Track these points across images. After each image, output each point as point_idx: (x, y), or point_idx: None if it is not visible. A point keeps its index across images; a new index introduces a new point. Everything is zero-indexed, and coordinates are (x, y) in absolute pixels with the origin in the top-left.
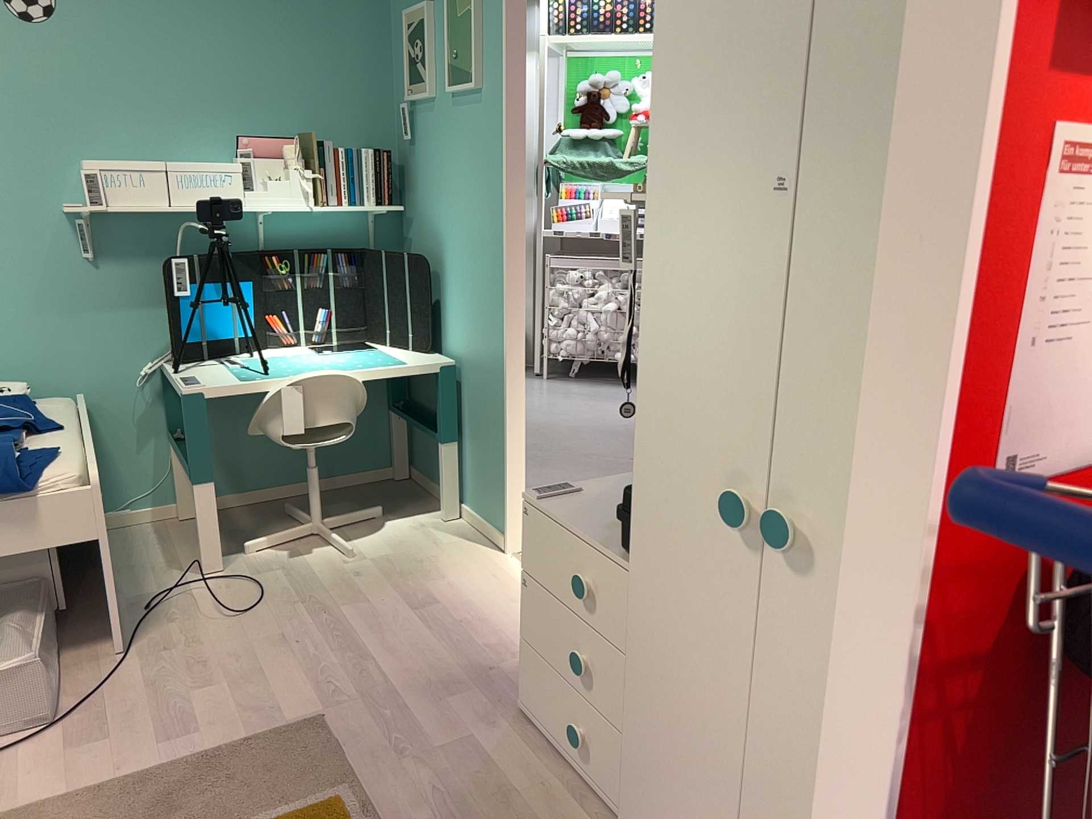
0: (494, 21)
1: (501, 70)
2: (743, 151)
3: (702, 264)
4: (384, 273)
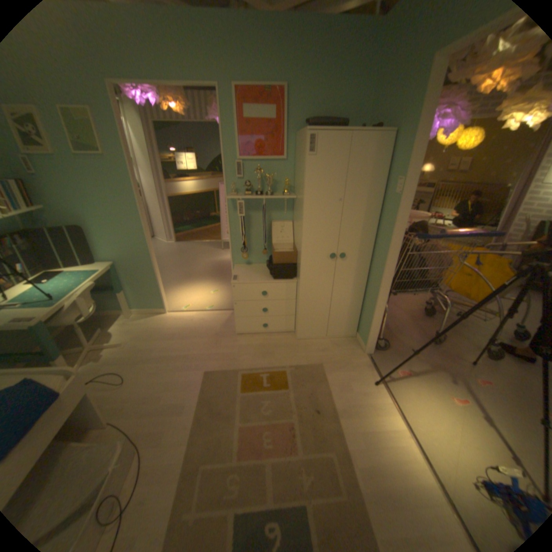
0: (108, 127)
1: (120, 148)
2: (331, 195)
3: (320, 216)
4: (48, 238)
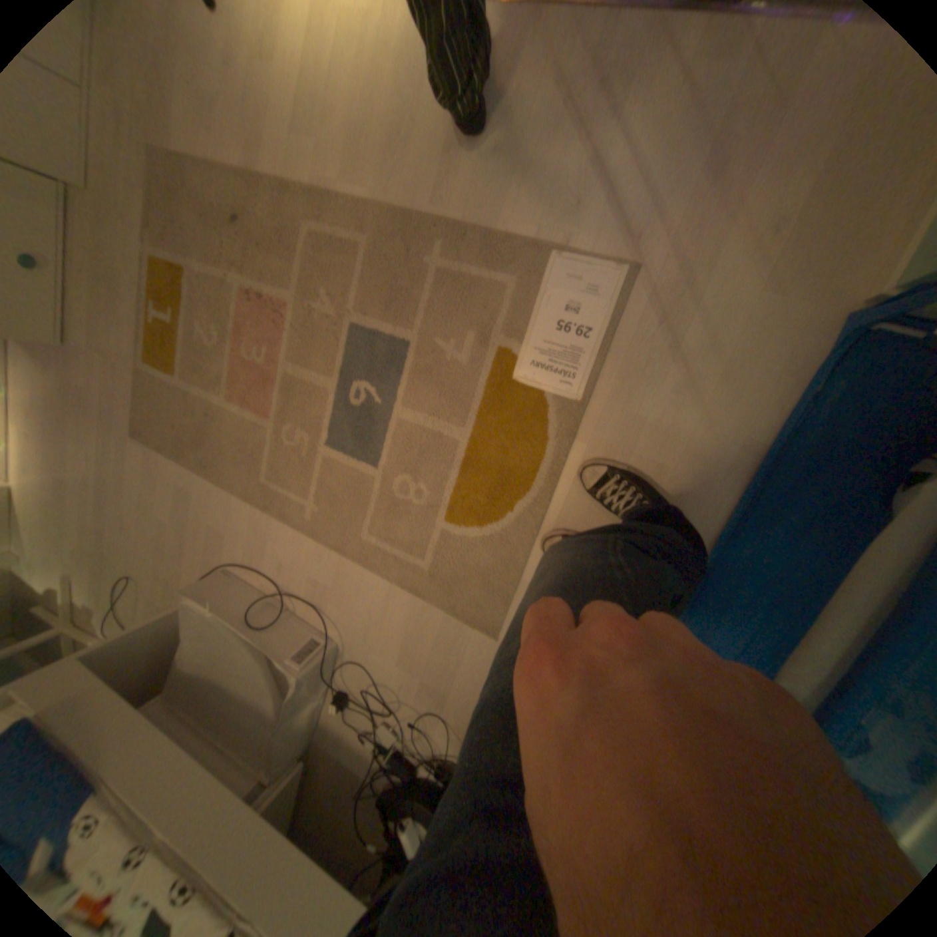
0: None
1: None
2: None
3: None
4: None
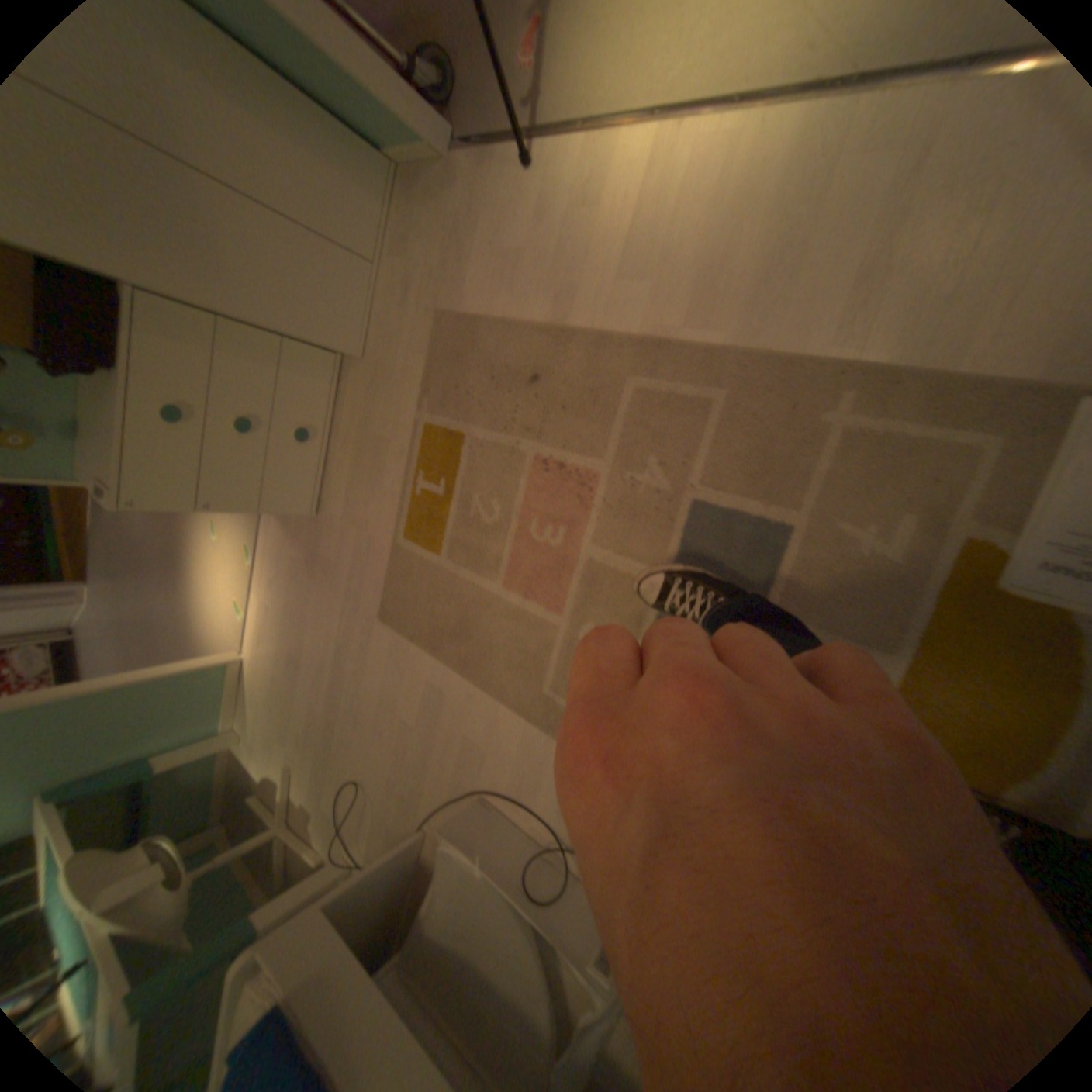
0: None
1: None
2: None
3: None
4: None
